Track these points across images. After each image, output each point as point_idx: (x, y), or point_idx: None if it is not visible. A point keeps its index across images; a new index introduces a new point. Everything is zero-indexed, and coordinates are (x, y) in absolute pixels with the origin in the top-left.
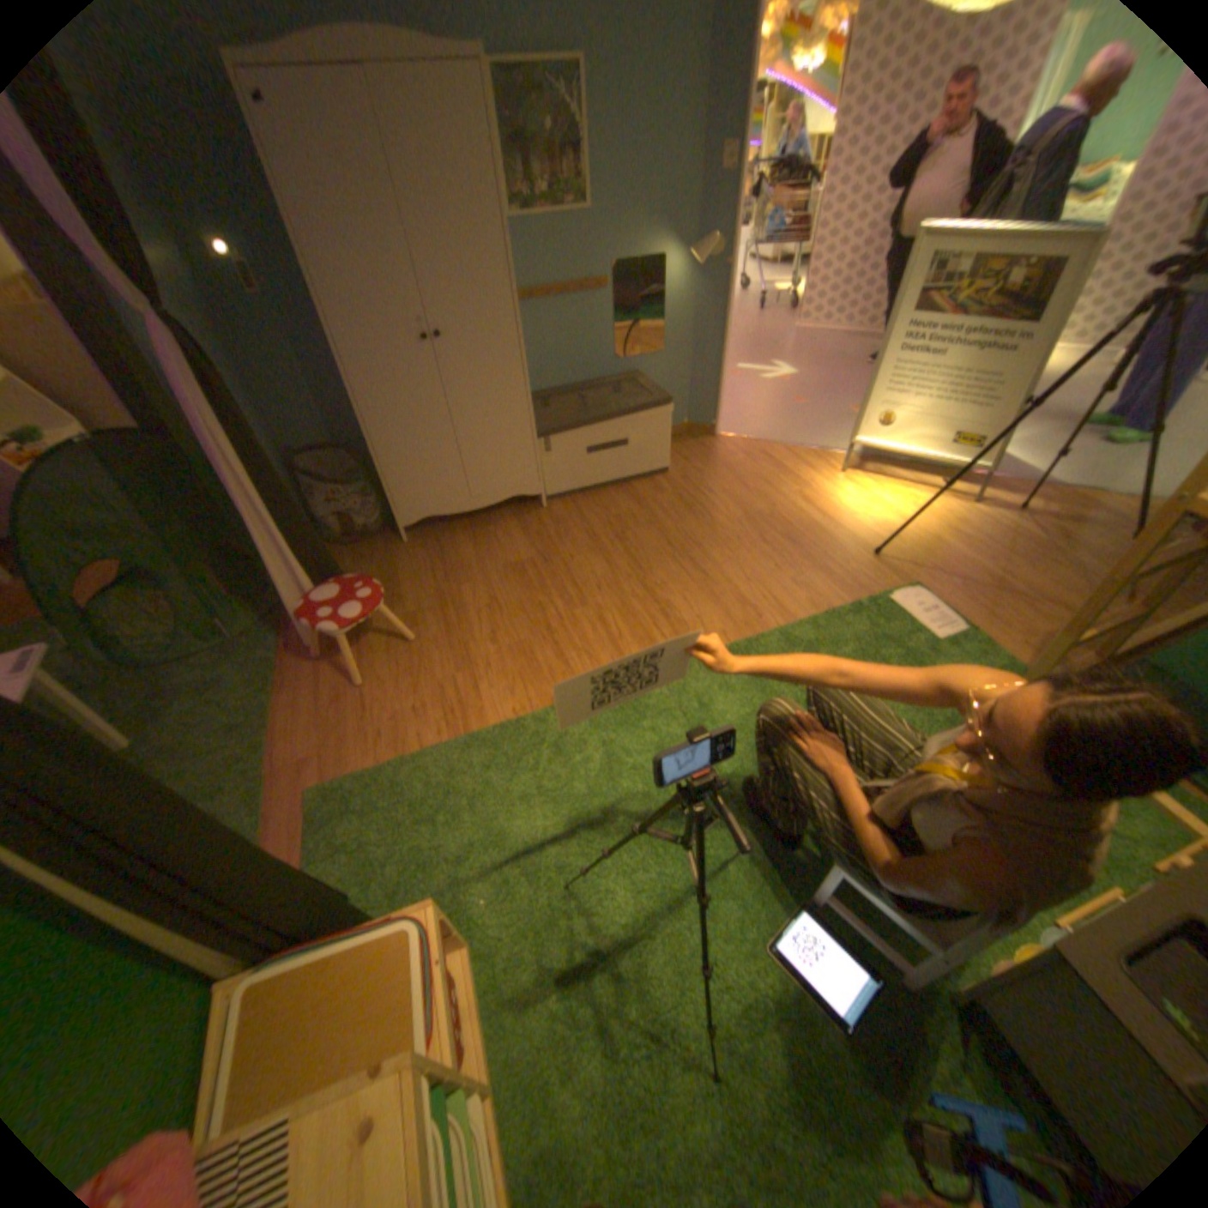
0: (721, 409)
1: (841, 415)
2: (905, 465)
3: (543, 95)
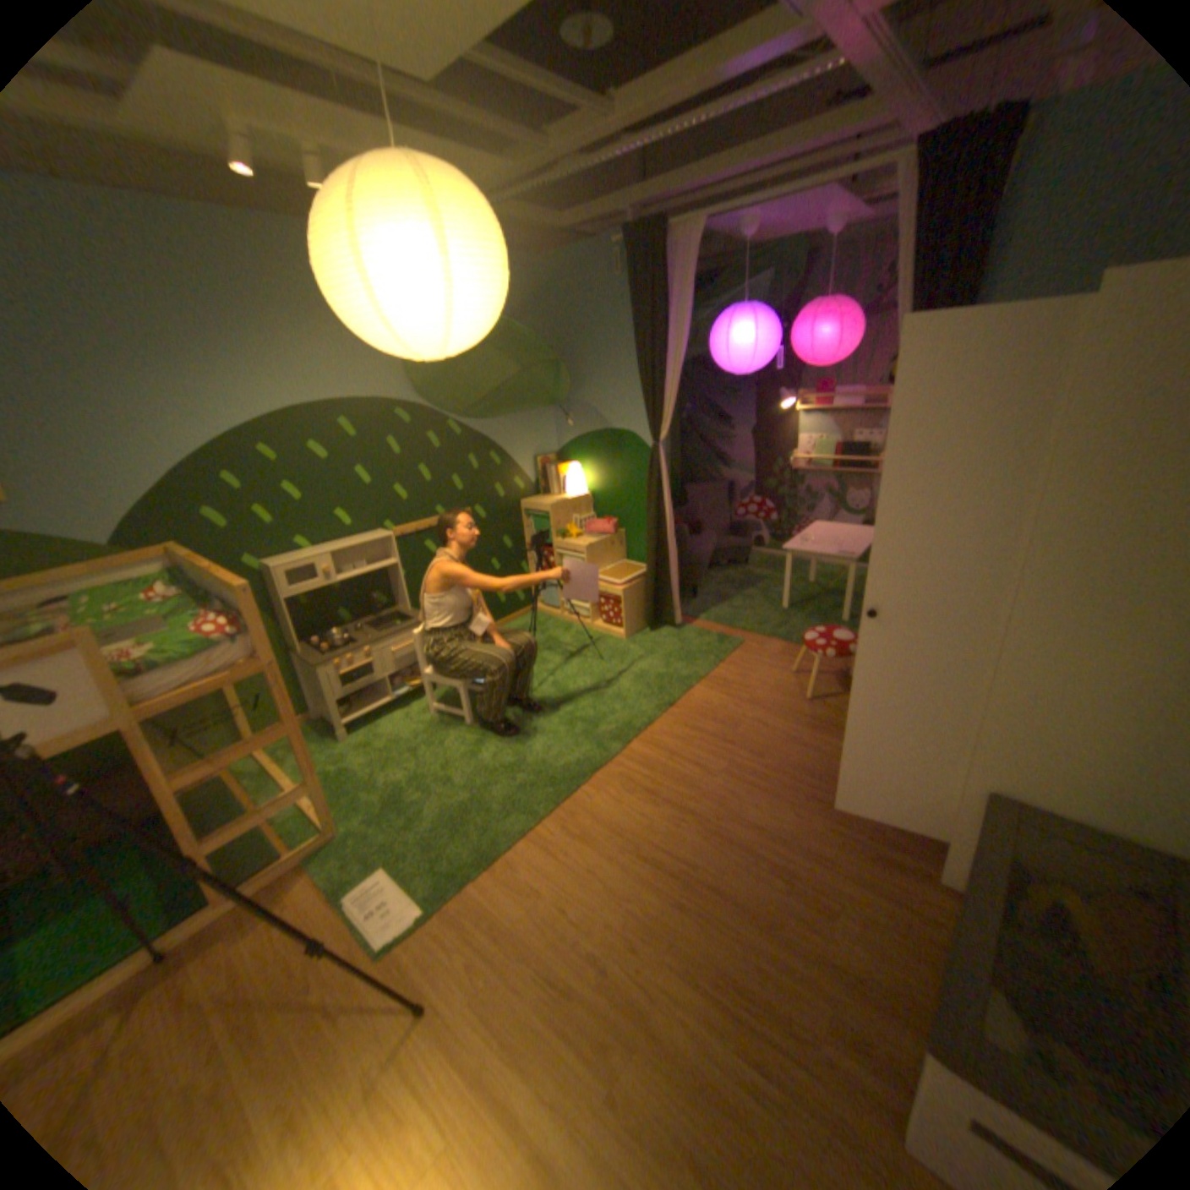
0: None
1: None
2: None
3: None
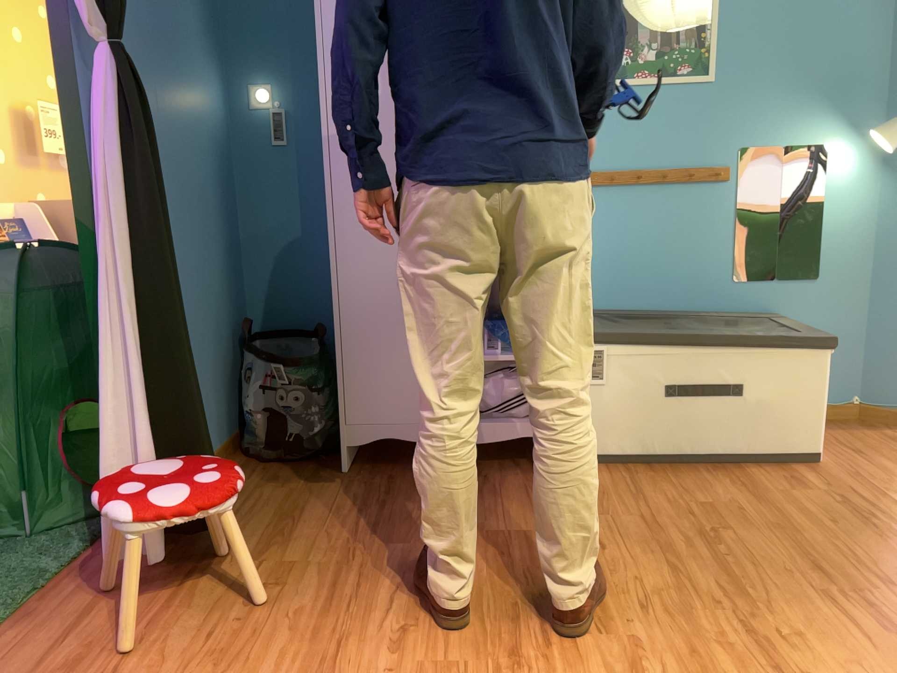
0: None
1: None
2: None
3: None
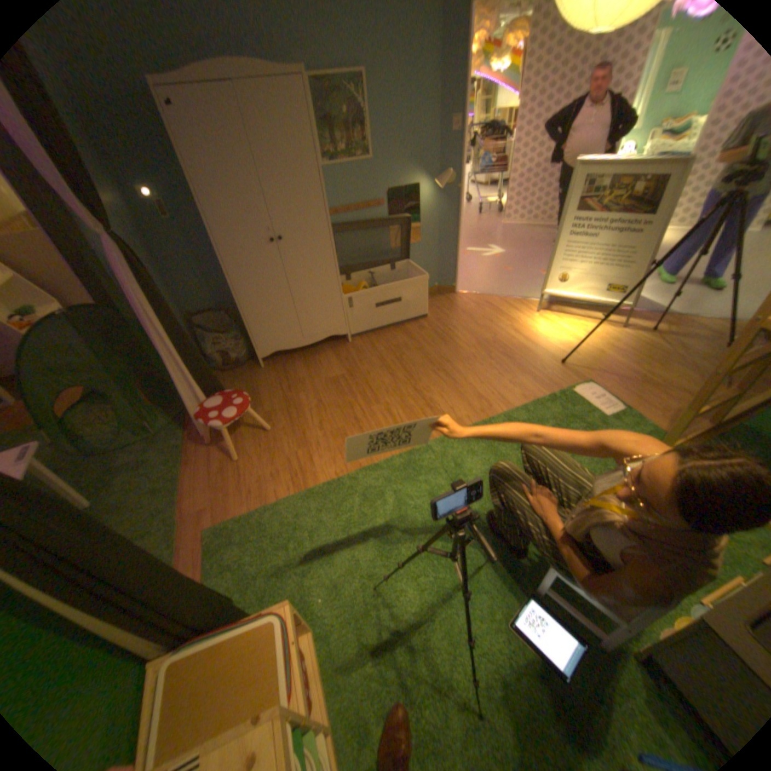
0: (458, 276)
1: (534, 276)
2: (577, 306)
3: (340, 92)
